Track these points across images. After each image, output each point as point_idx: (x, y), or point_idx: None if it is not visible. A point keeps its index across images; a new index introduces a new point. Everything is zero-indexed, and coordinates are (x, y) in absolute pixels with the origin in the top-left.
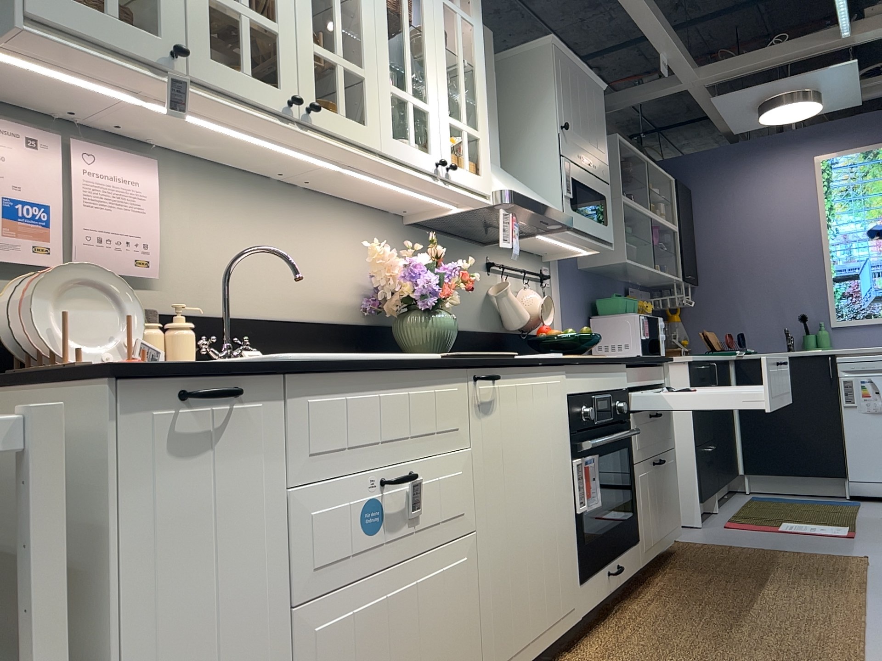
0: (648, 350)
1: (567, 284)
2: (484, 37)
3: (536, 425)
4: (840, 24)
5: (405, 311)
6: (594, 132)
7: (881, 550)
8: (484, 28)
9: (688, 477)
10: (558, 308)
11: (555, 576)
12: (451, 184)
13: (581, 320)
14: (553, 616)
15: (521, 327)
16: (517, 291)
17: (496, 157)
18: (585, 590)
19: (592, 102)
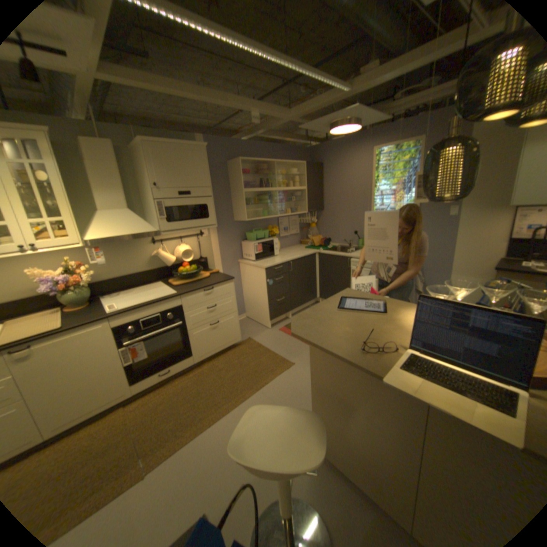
0: (260, 258)
1: (221, 232)
2: (99, 146)
3: (75, 350)
4: (338, 86)
5: (56, 293)
6: (192, 175)
7: (307, 361)
8: (98, 141)
9: (266, 312)
10: (213, 244)
11: (103, 392)
12: (42, 250)
13: (234, 244)
14: (101, 404)
15: (170, 266)
16: (177, 246)
17: (119, 206)
18: (133, 388)
19: (189, 159)
